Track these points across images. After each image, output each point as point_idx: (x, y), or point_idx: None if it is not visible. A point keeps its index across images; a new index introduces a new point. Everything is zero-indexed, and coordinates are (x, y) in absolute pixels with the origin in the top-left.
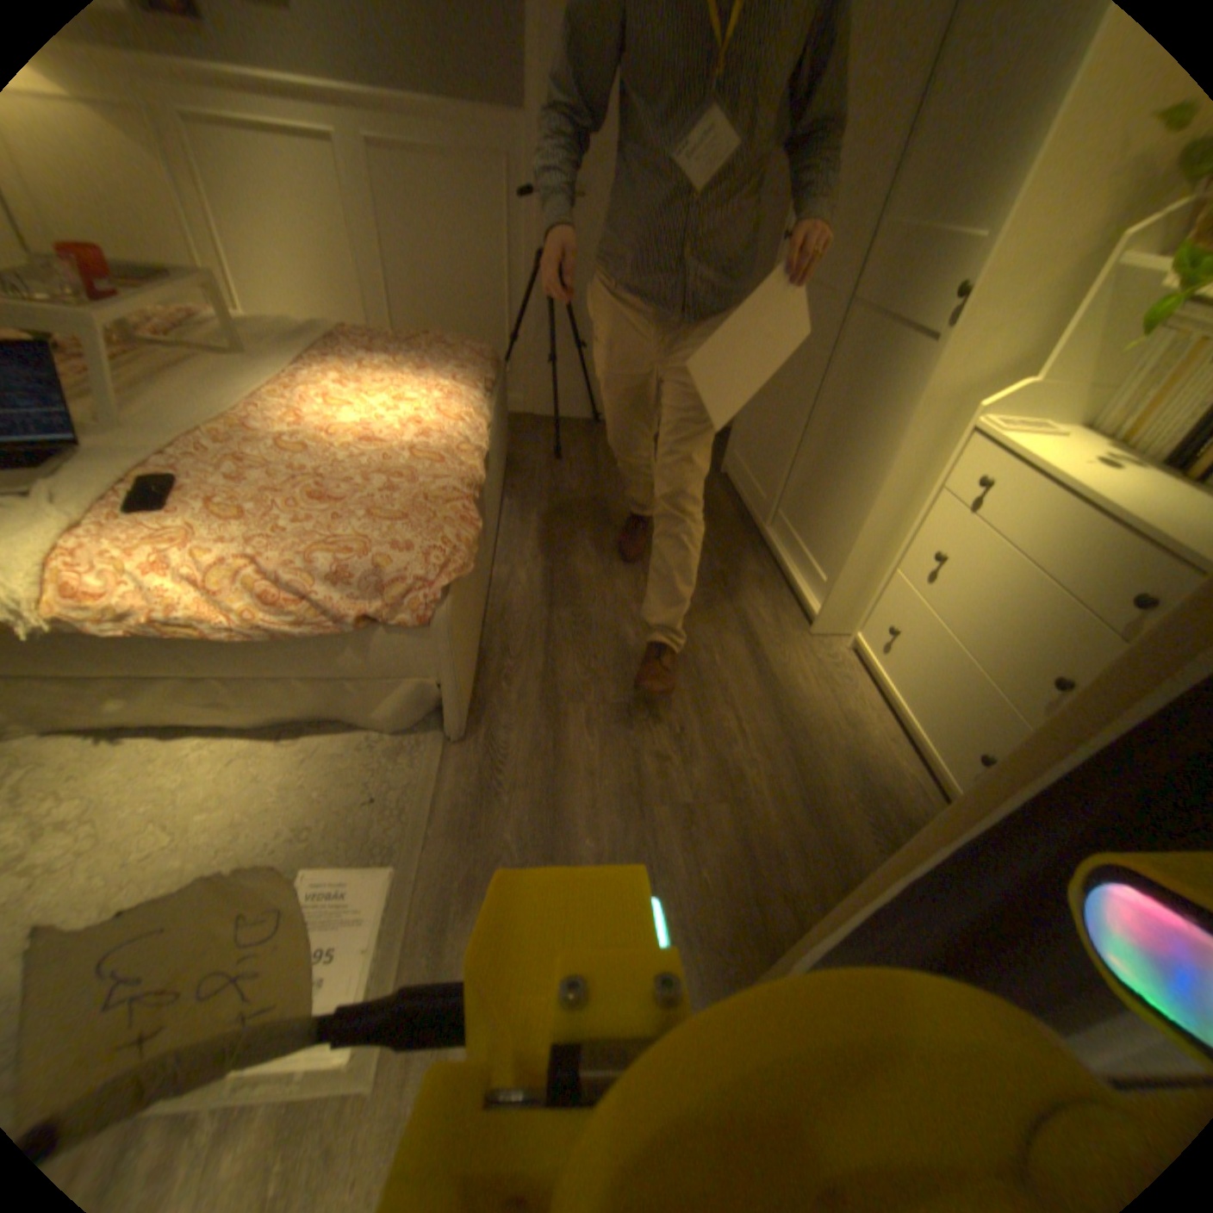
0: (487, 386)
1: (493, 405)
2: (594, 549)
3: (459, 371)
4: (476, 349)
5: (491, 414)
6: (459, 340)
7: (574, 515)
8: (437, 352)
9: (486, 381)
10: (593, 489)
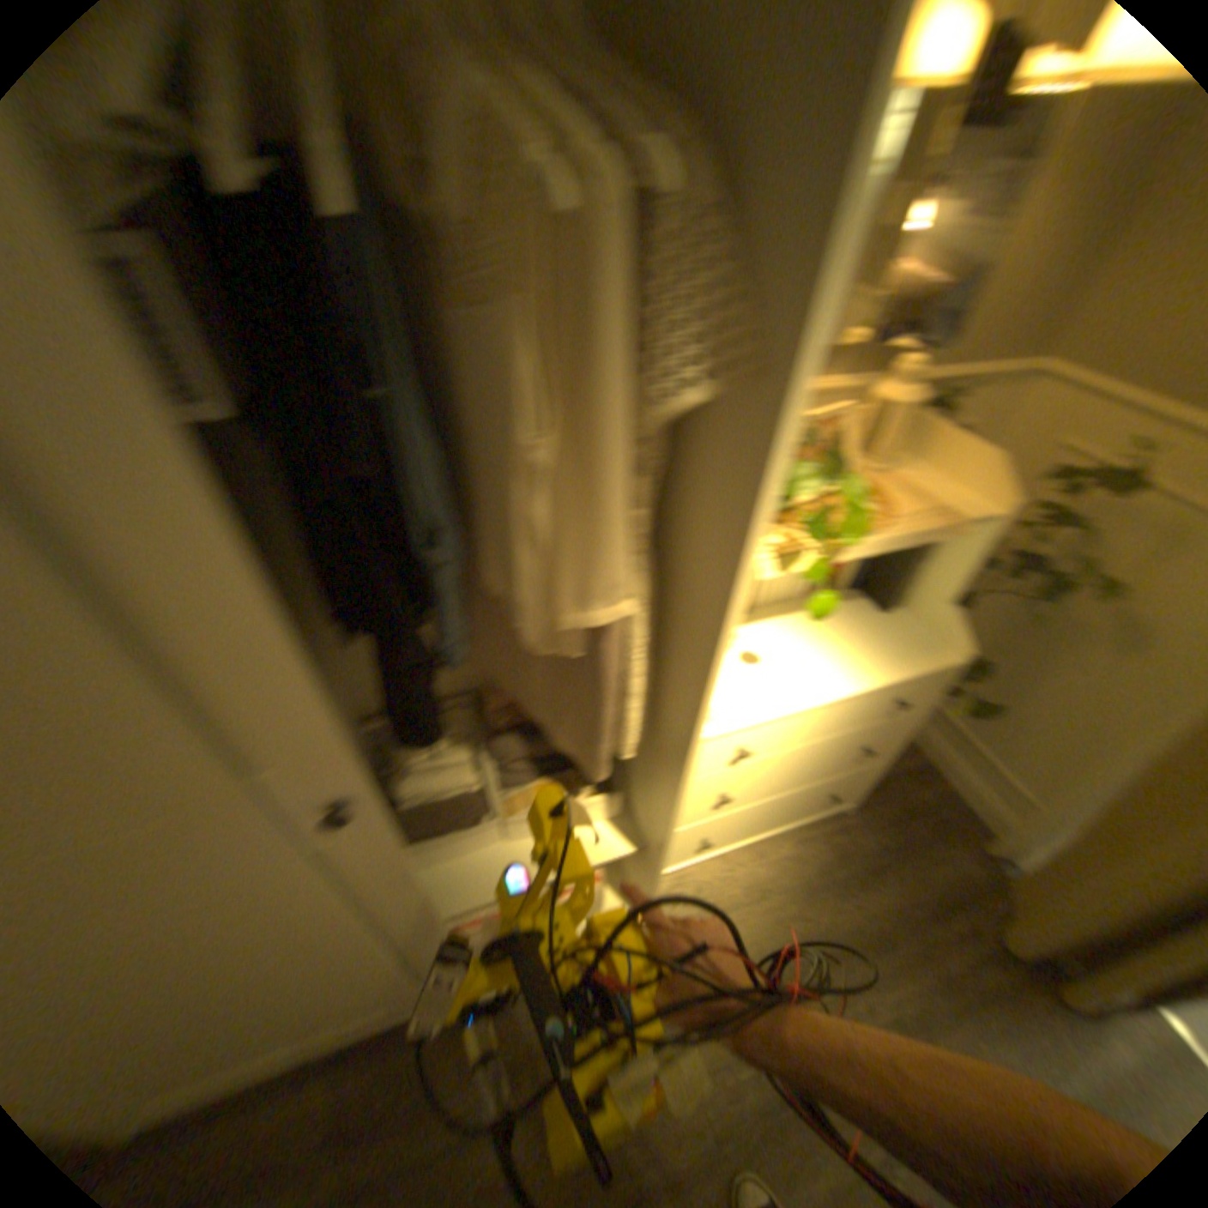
0: None
1: None
2: None
3: None
4: None
5: None
6: None
7: None
8: None
9: None
10: None
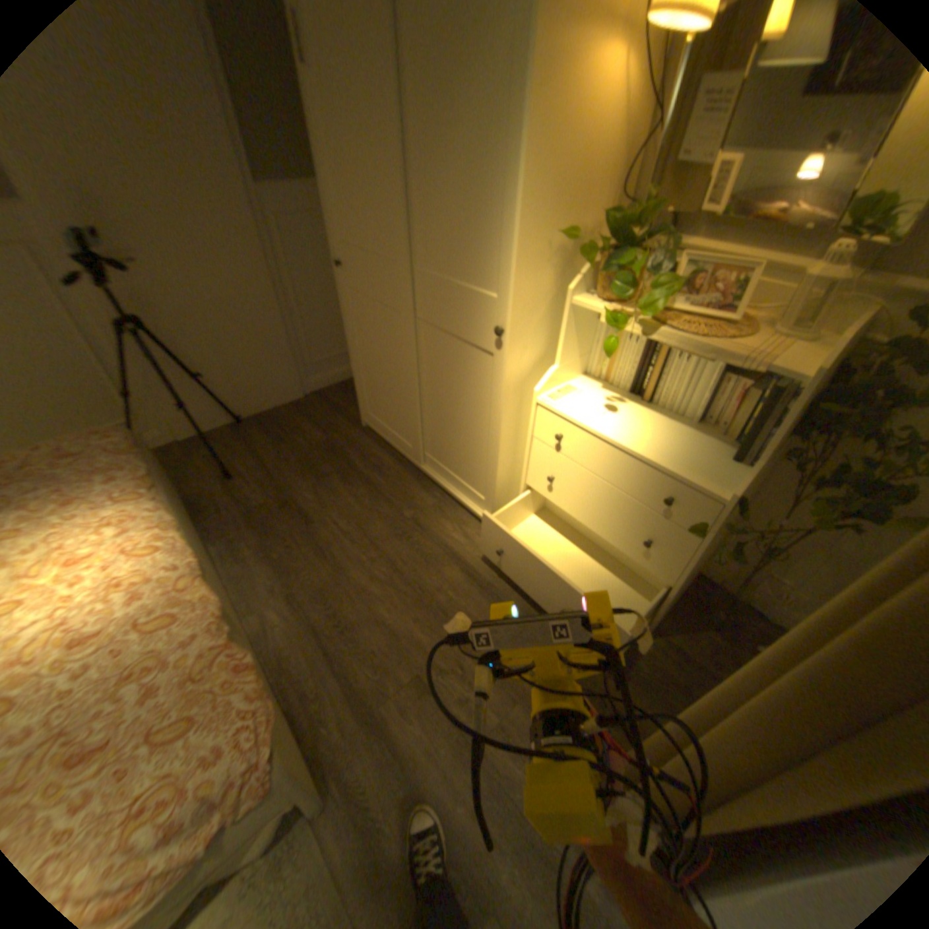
0: (145, 487)
1: (162, 500)
2: (312, 553)
3: (108, 488)
4: (106, 448)
5: (169, 515)
6: (78, 444)
7: (277, 529)
8: (65, 474)
9: (141, 480)
10: (276, 494)
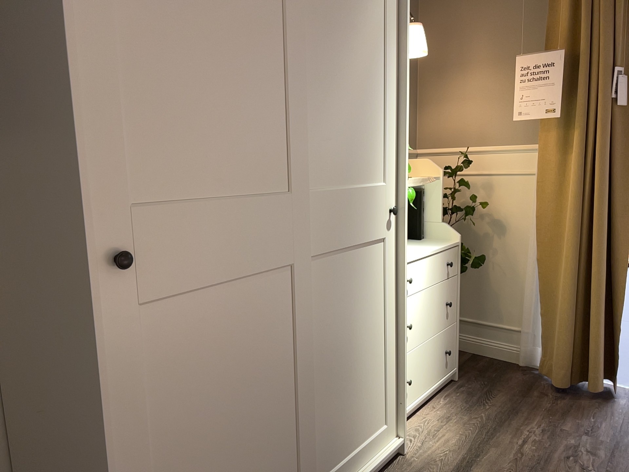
0: None
1: None
2: None
3: None
4: None
5: None
6: None
7: None
8: None
9: None
10: None
